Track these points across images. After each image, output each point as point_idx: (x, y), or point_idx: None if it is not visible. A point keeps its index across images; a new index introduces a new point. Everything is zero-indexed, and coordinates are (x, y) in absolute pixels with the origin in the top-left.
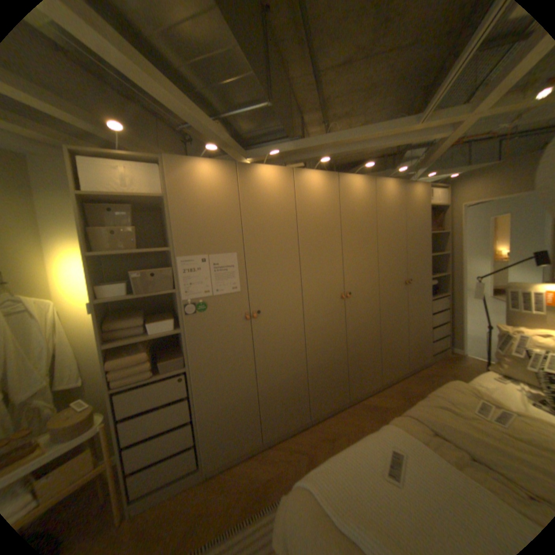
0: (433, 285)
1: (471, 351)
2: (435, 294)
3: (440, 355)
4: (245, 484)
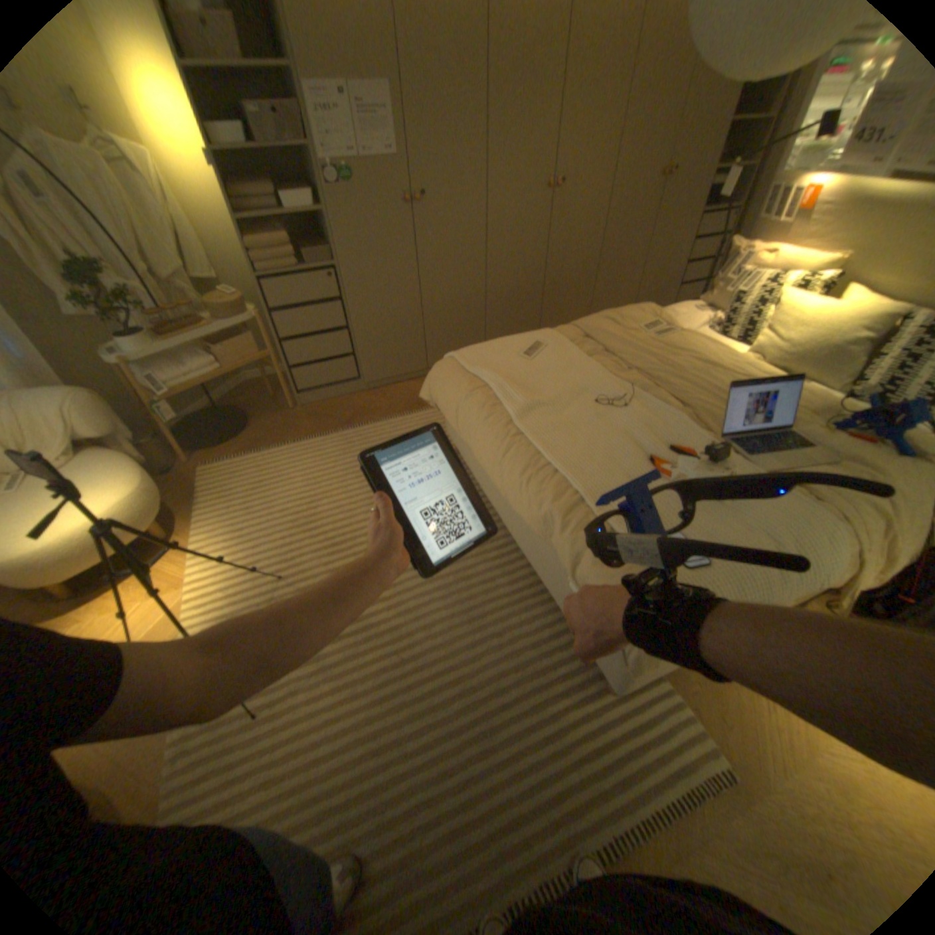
0: (716, 187)
1: None
2: (713, 204)
3: None
4: (406, 395)
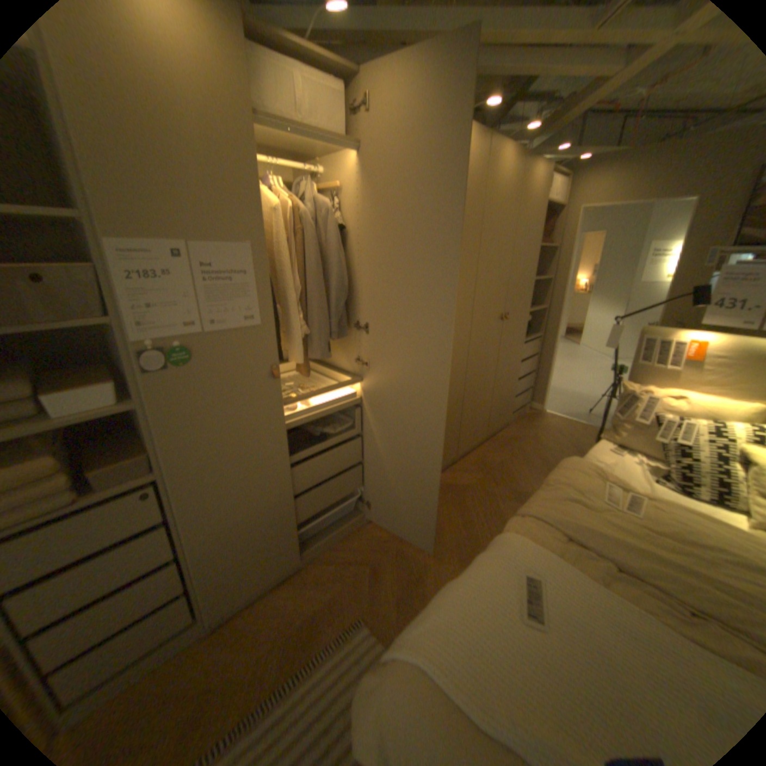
0: (525, 323)
1: (549, 406)
2: (526, 335)
3: (519, 412)
4: (279, 625)
